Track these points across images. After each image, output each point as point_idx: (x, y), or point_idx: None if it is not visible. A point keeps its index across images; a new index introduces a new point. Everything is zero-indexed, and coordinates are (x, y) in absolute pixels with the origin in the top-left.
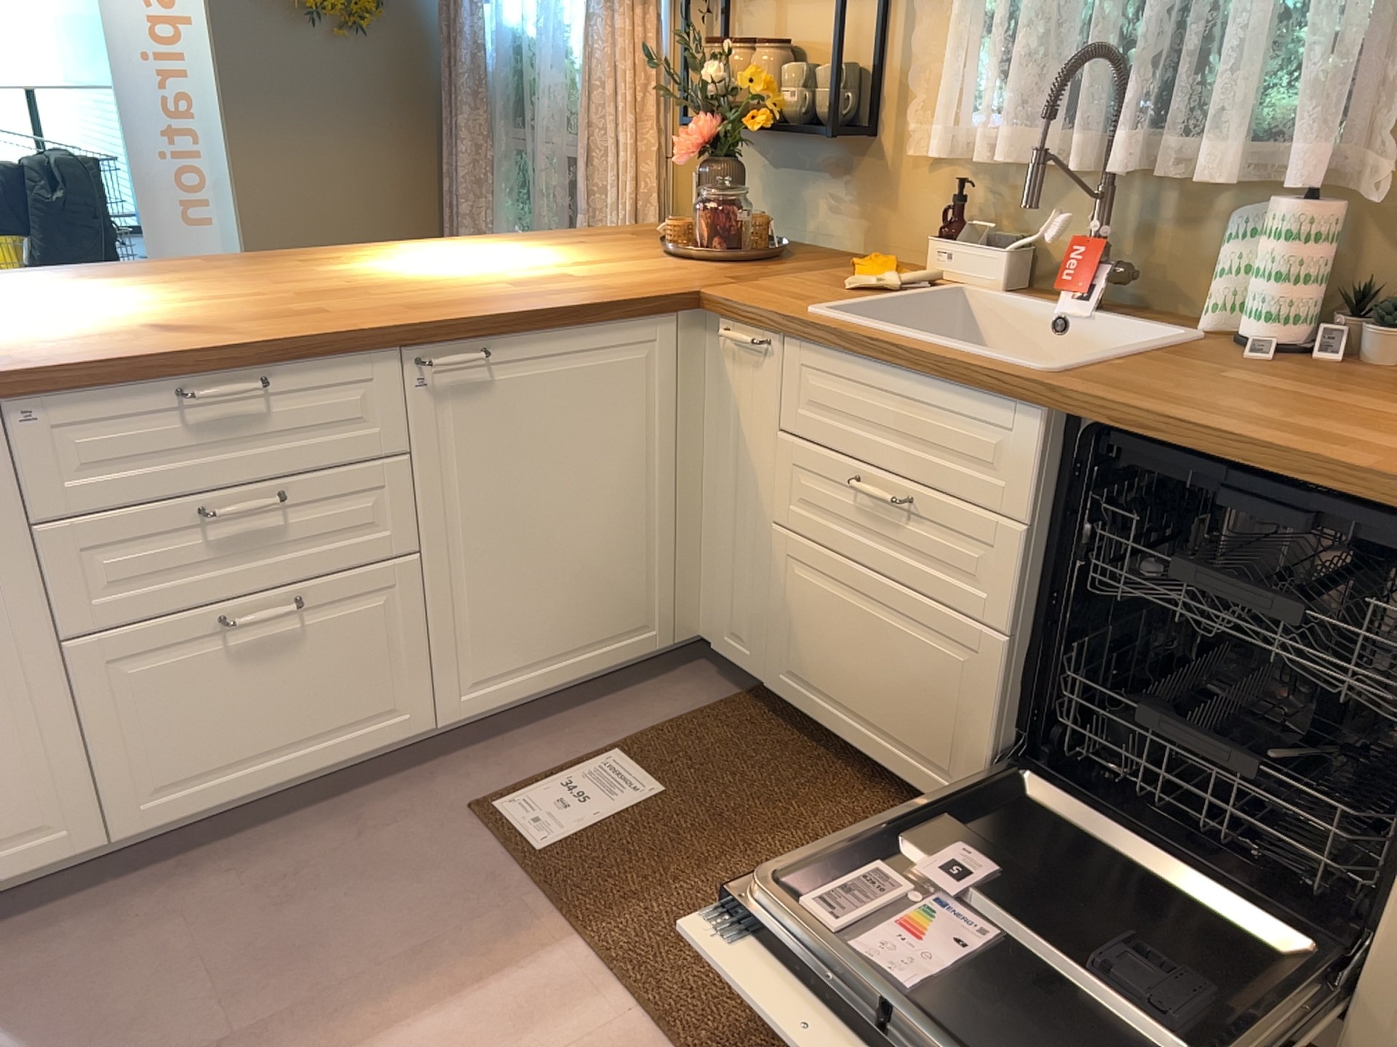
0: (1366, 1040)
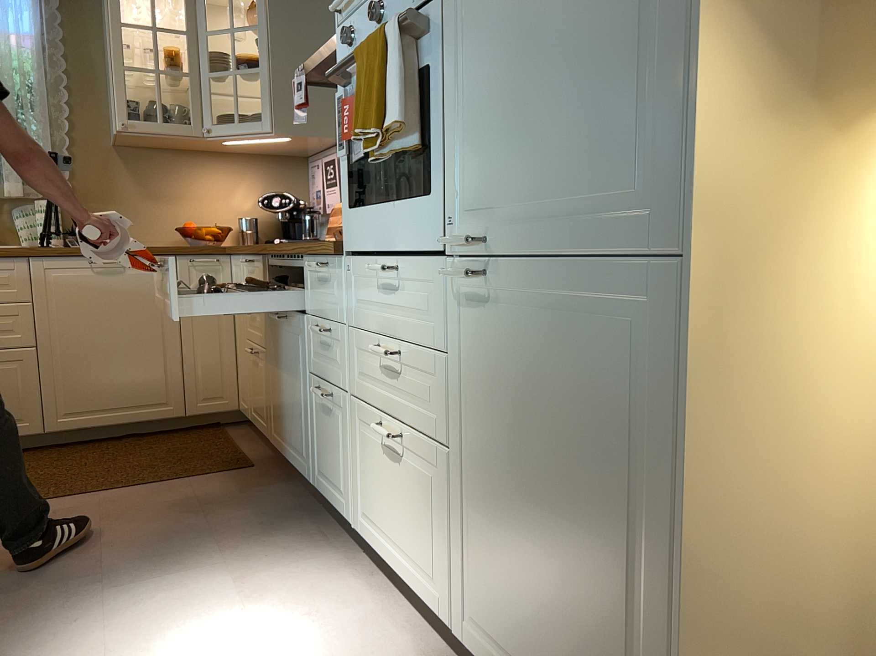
0: (190, 400)
